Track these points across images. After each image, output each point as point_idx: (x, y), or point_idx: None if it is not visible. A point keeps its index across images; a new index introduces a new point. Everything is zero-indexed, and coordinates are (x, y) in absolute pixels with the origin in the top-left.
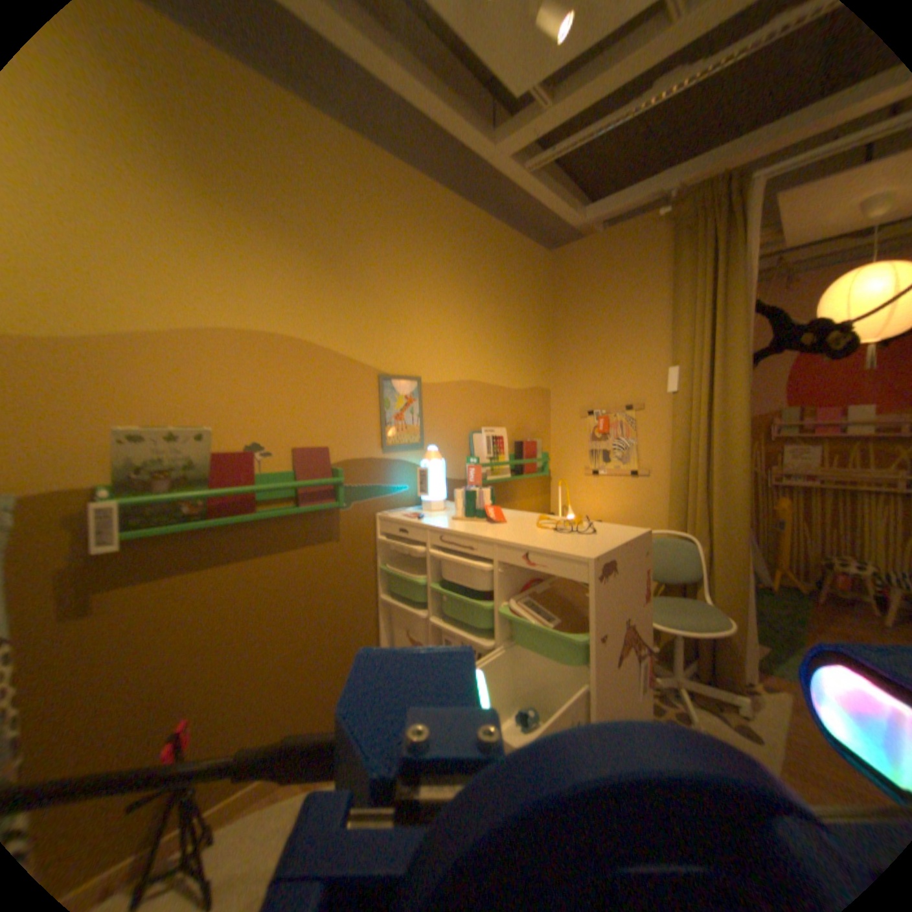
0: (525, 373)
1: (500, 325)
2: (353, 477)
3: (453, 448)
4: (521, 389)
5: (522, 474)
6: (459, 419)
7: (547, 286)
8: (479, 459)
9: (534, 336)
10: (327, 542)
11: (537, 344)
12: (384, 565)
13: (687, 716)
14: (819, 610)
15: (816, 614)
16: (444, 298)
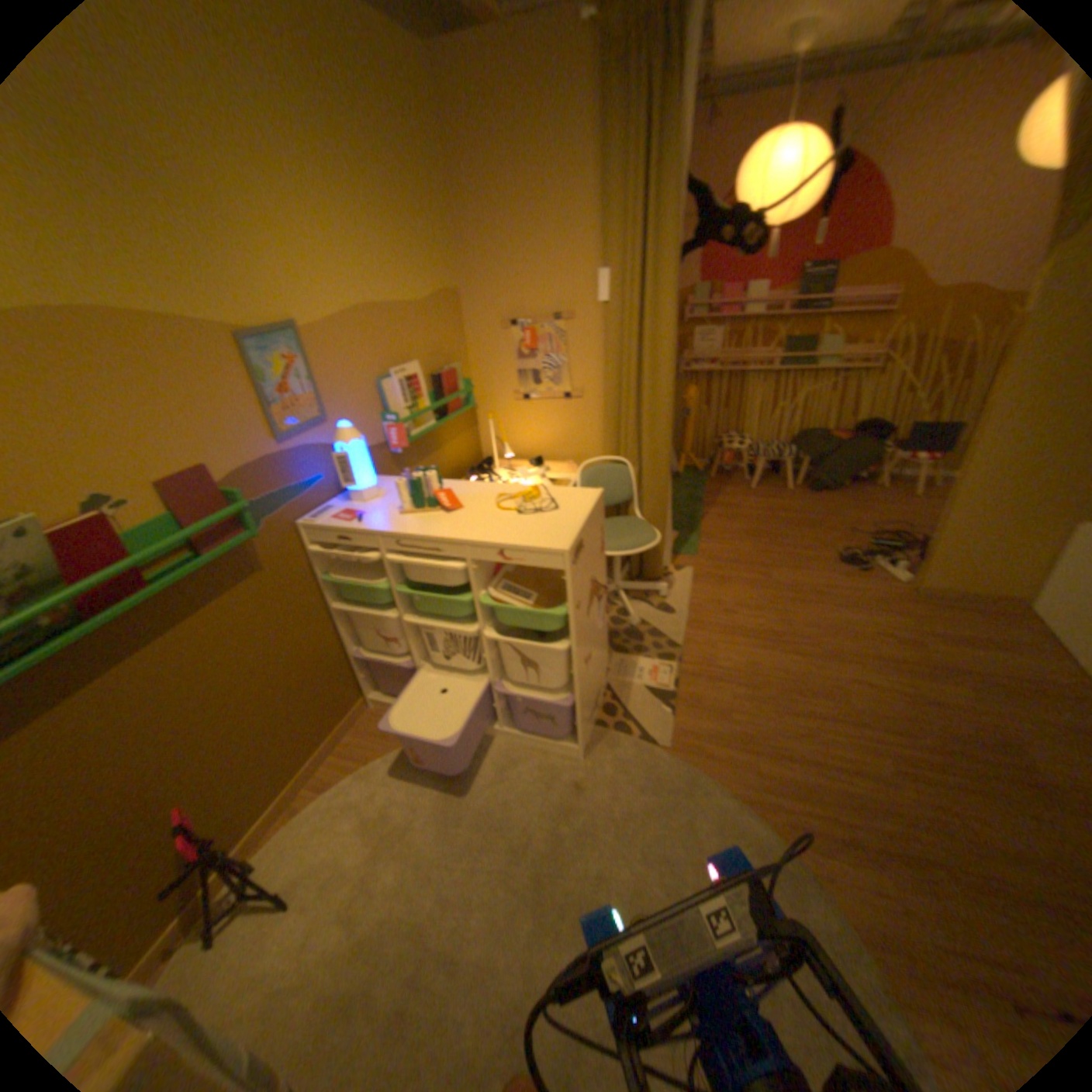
0: (427, 274)
1: (381, 204)
2: (252, 489)
3: (362, 408)
4: (425, 299)
5: (448, 415)
6: (360, 367)
7: (430, 118)
8: (399, 416)
9: (428, 211)
10: (250, 577)
11: (434, 224)
12: (325, 574)
13: (625, 612)
14: (710, 484)
15: (708, 489)
16: (289, 172)
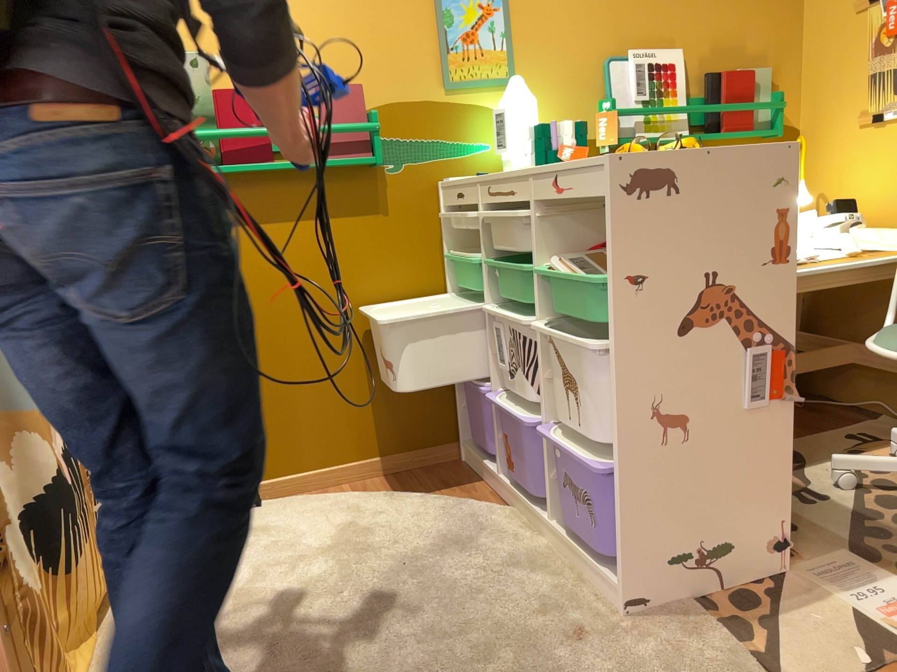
0: None
1: None
2: (401, 127)
3: (569, 87)
4: None
5: (718, 133)
6: (581, 39)
7: None
8: (614, 102)
9: None
10: (369, 213)
11: None
12: (450, 252)
13: None
14: None
15: None
16: None
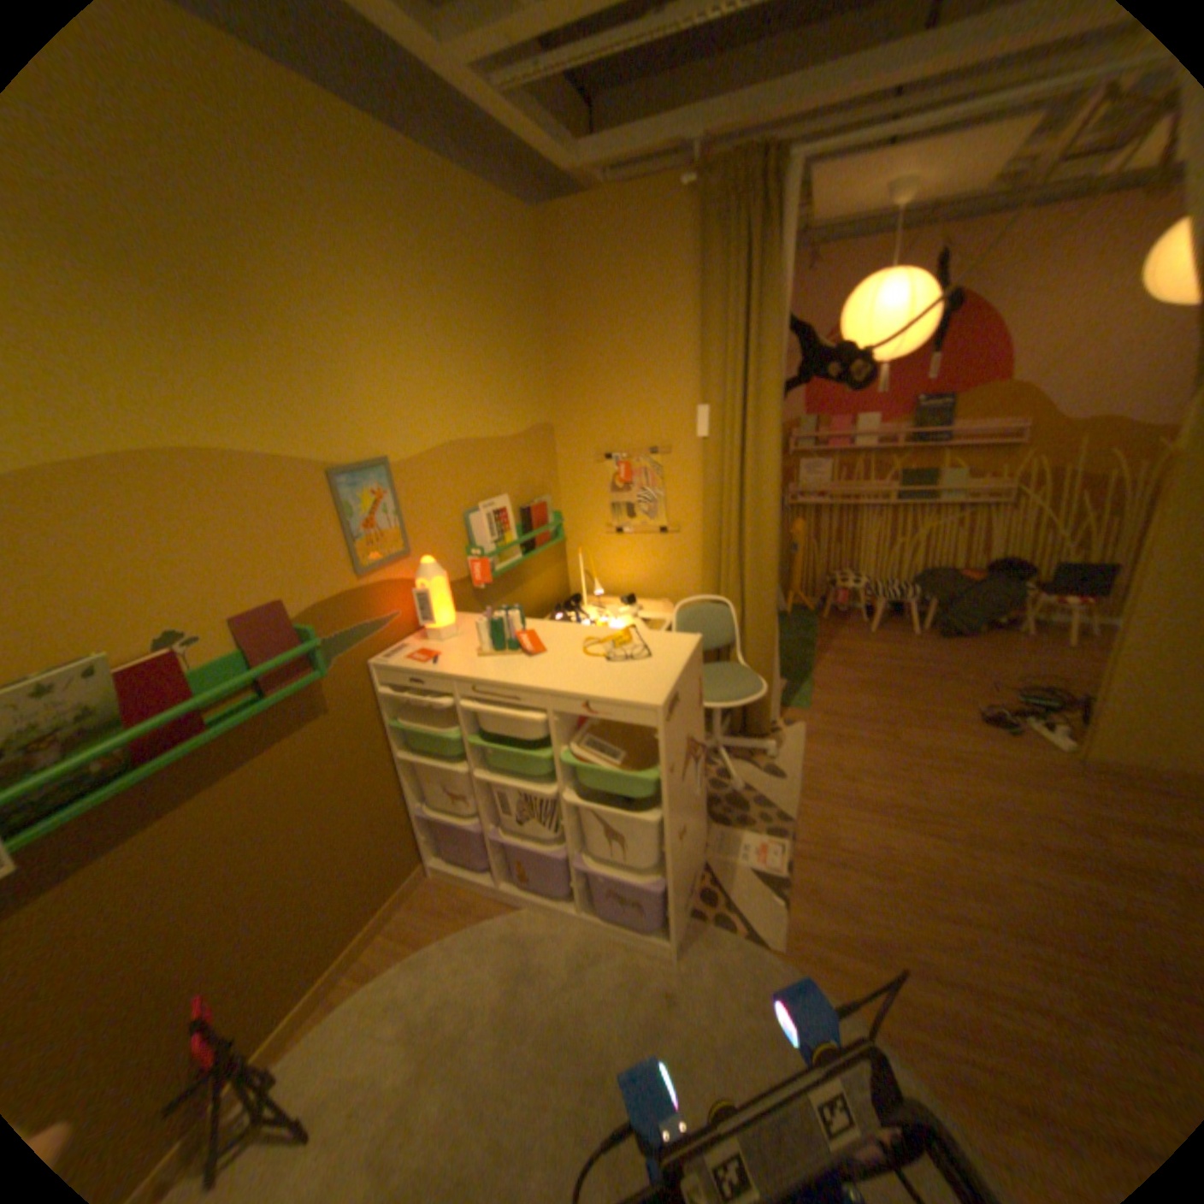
0: (521, 411)
1: (480, 347)
2: (326, 626)
3: (447, 542)
4: (518, 434)
5: (535, 549)
6: (448, 501)
7: (533, 270)
8: (484, 550)
9: (526, 352)
10: (312, 721)
11: (531, 364)
12: (393, 720)
13: (726, 775)
14: (822, 626)
15: (820, 631)
16: (396, 322)
